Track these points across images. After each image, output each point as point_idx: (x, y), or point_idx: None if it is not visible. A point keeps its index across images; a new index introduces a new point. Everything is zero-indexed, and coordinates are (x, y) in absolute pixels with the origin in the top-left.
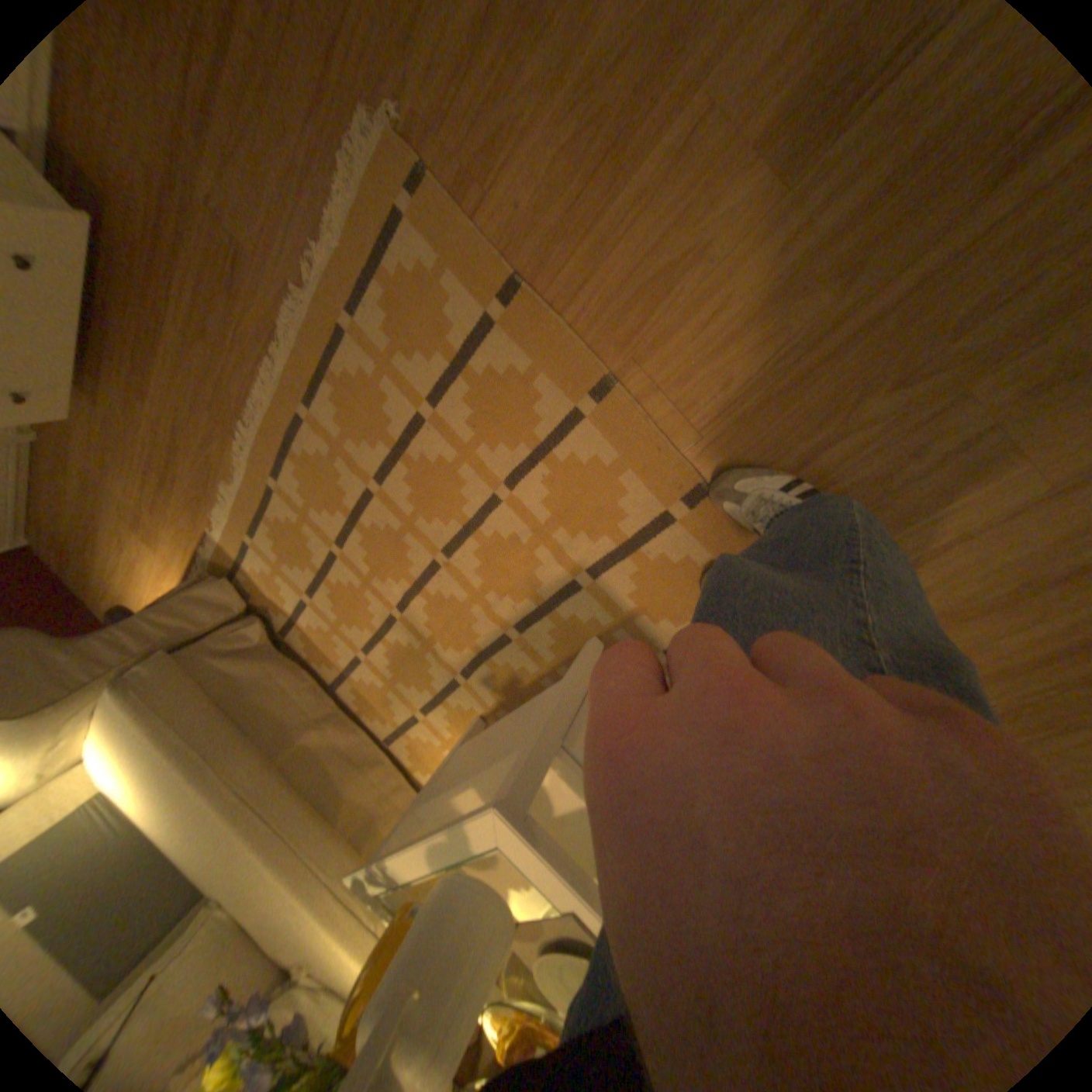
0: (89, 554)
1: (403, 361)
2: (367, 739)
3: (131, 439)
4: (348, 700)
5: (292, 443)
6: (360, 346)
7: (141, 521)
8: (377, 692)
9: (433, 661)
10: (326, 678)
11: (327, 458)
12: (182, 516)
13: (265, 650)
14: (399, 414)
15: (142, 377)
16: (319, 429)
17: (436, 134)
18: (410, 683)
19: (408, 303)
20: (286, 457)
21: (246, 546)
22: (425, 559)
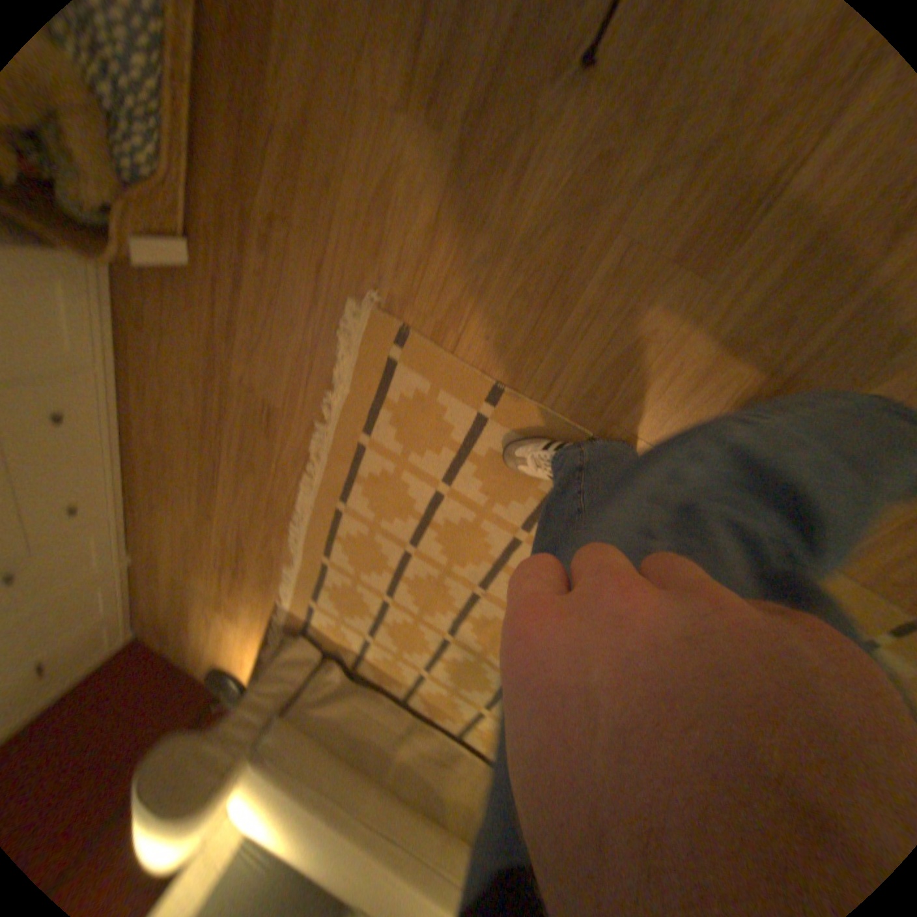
0: (184, 636)
1: (417, 458)
2: (445, 738)
3: (206, 550)
4: (420, 709)
5: (337, 530)
6: (380, 454)
7: (222, 605)
8: (445, 698)
9: (489, 667)
10: (399, 695)
11: (368, 536)
12: (256, 596)
13: (345, 686)
14: (422, 494)
15: (208, 507)
16: (358, 517)
17: (411, 303)
18: (472, 687)
19: (413, 418)
20: (334, 541)
21: (312, 609)
22: (466, 593)
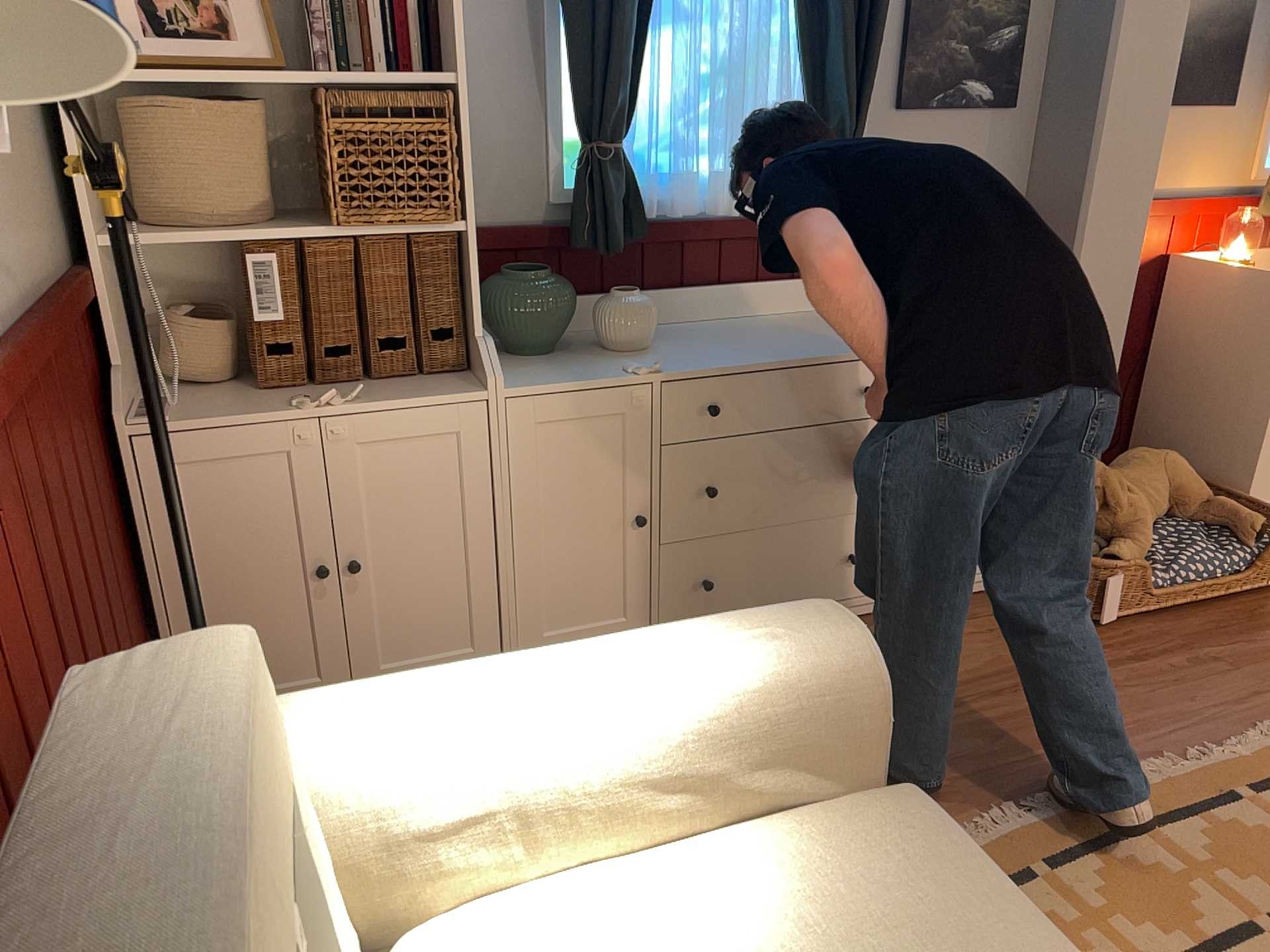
0: None
1: None
2: None
3: None
4: None
5: (1115, 851)
6: None
7: None
8: None
9: None
10: None
11: (1181, 882)
12: None
13: None
14: None
15: None
16: (1177, 854)
17: None
18: None
19: None
20: (1094, 859)
21: None
22: None
